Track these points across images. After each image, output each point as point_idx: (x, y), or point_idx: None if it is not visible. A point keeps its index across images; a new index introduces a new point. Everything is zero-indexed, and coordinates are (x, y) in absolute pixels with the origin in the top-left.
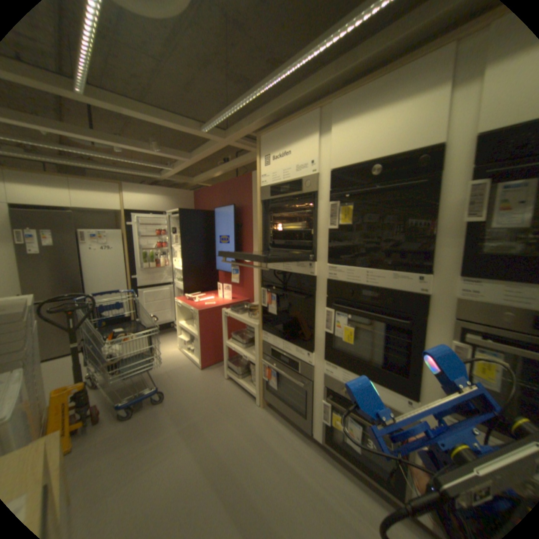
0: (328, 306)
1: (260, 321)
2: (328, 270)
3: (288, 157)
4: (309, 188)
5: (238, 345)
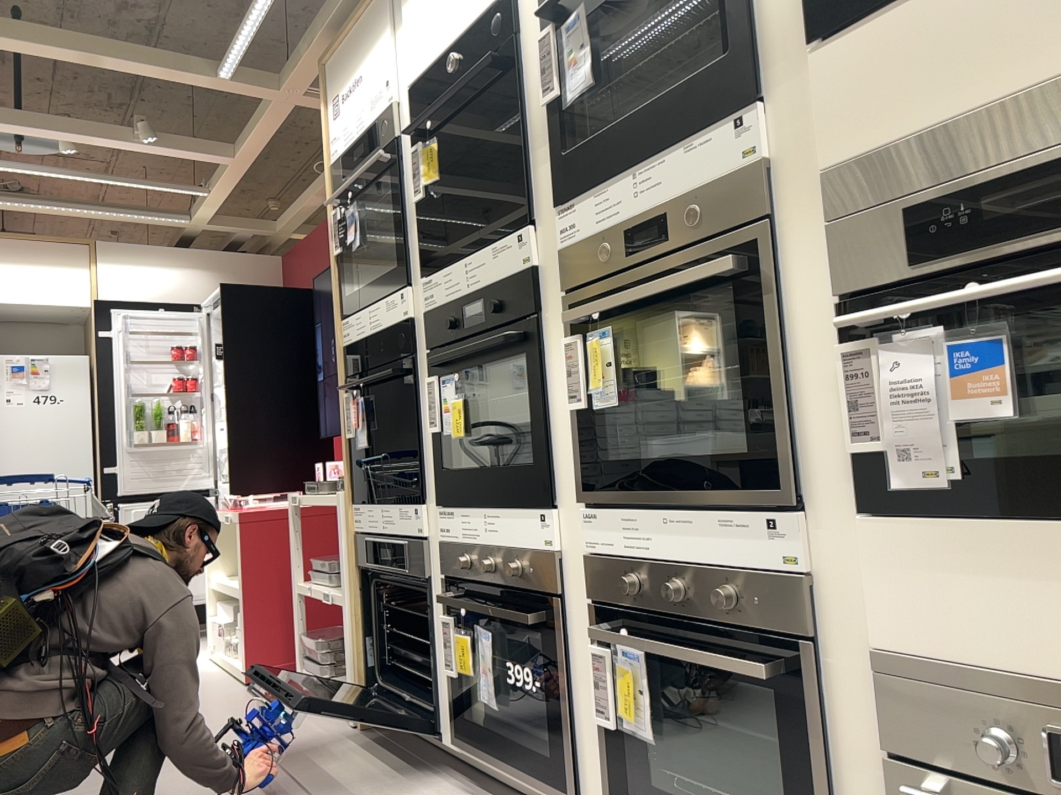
0: (430, 370)
1: (347, 478)
2: (421, 290)
3: (360, 89)
4: (387, 135)
5: (325, 582)
